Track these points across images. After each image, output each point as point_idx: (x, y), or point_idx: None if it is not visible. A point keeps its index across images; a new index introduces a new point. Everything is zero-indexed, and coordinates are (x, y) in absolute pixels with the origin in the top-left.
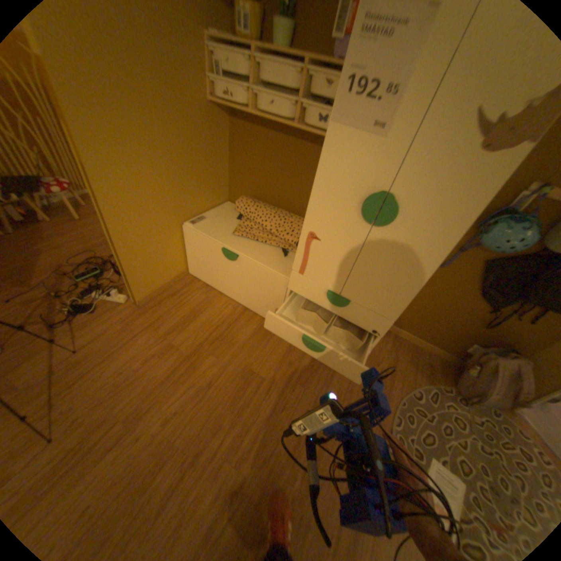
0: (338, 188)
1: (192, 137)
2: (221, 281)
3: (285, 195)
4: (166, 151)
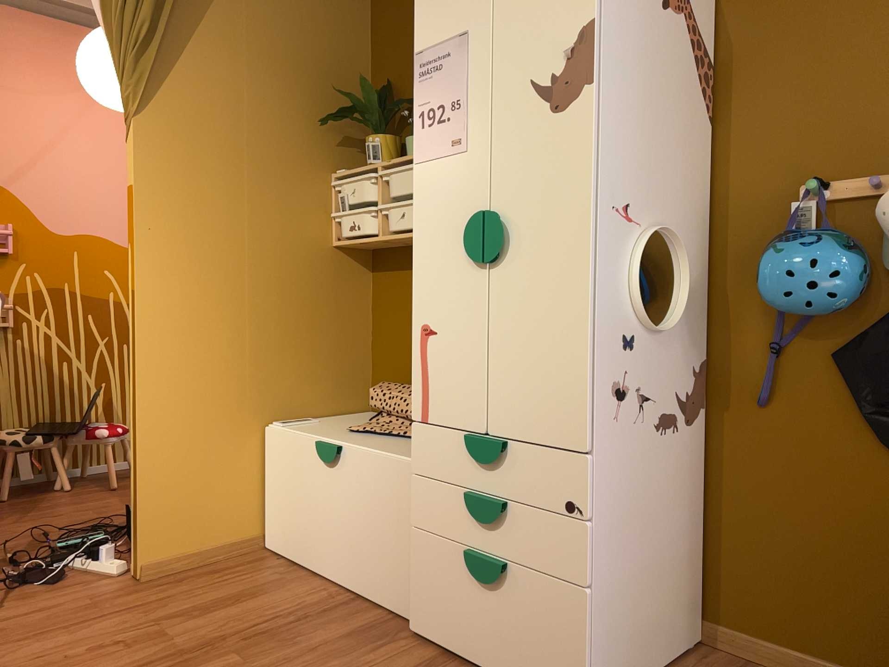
0: (439, 236)
1: (301, 286)
2: (313, 538)
3: None
4: (253, 297)
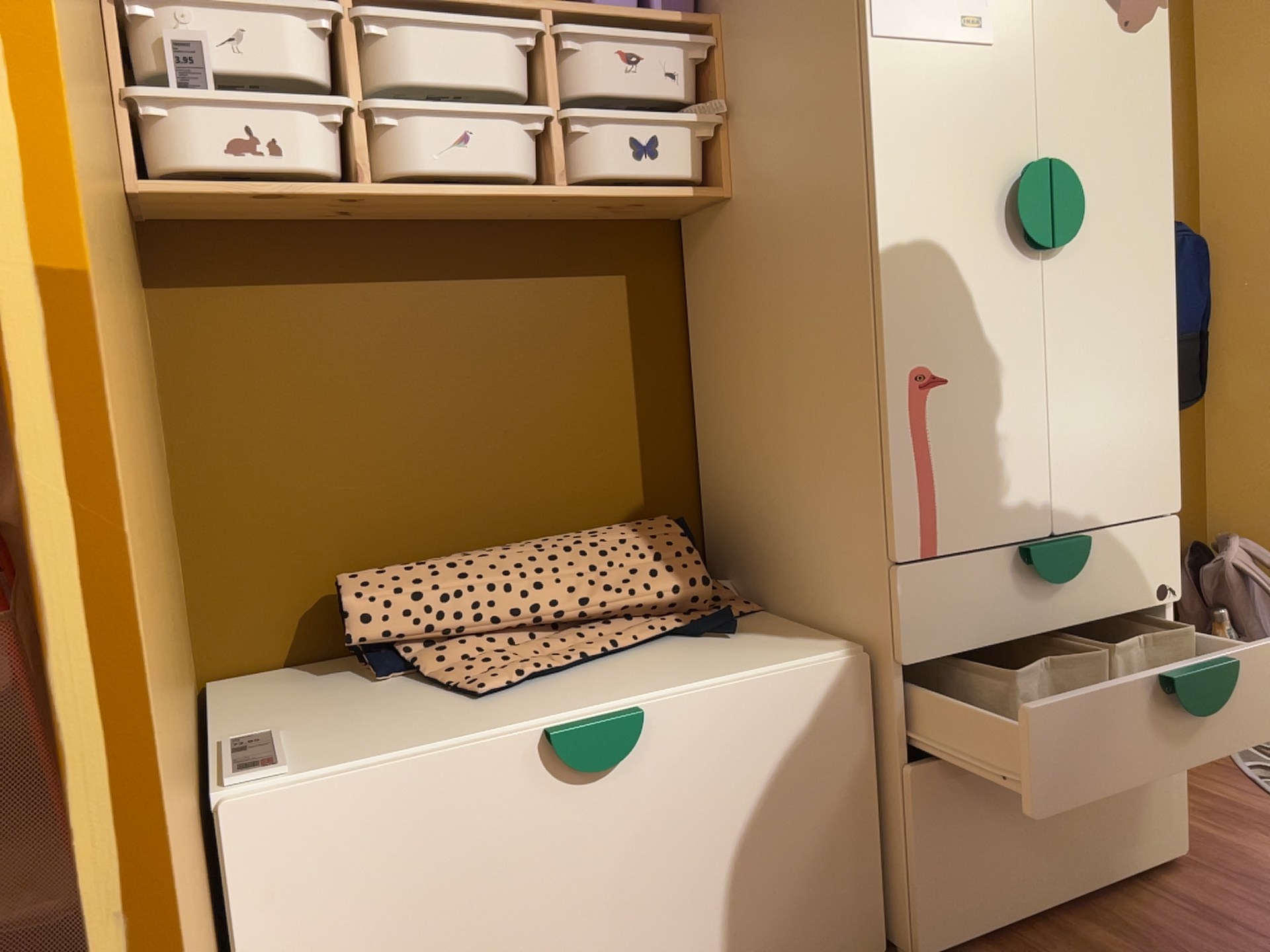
0: (944, 197)
1: None
2: None
3: (507, 488)
4: None
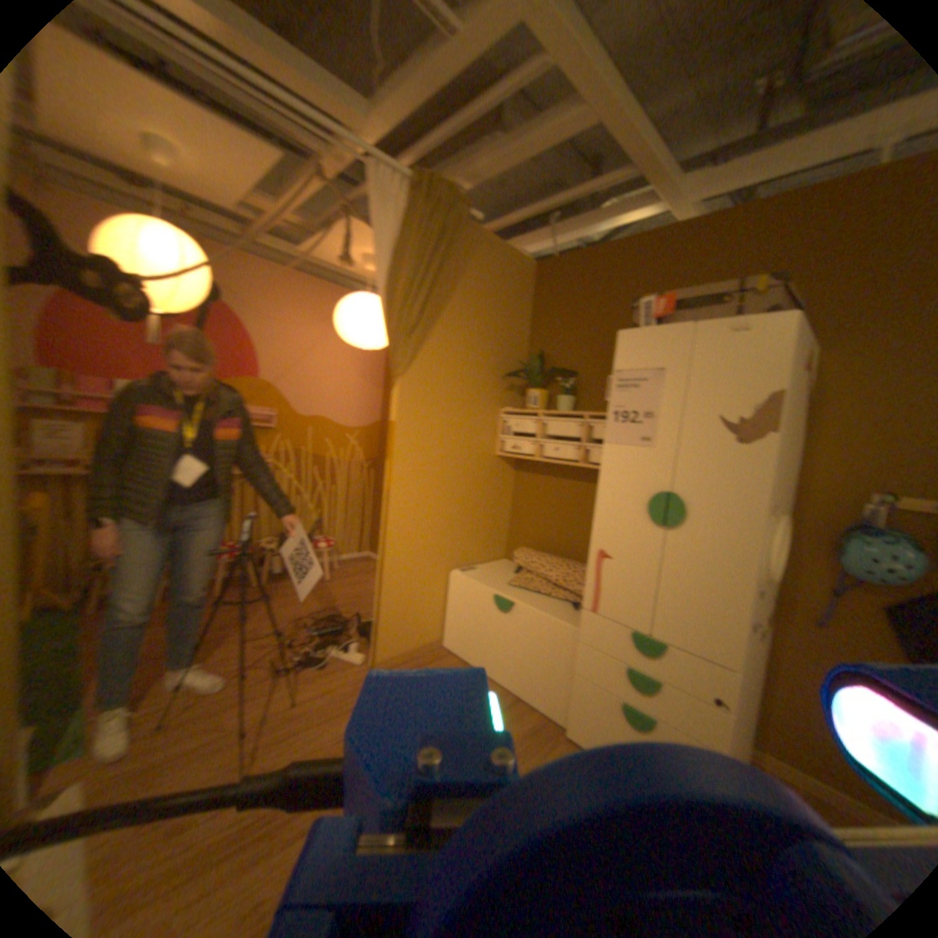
0: (621, 497)
1: (476, 482)
2: (484, 653)
3: (575, 543)
4: (450, 491)
